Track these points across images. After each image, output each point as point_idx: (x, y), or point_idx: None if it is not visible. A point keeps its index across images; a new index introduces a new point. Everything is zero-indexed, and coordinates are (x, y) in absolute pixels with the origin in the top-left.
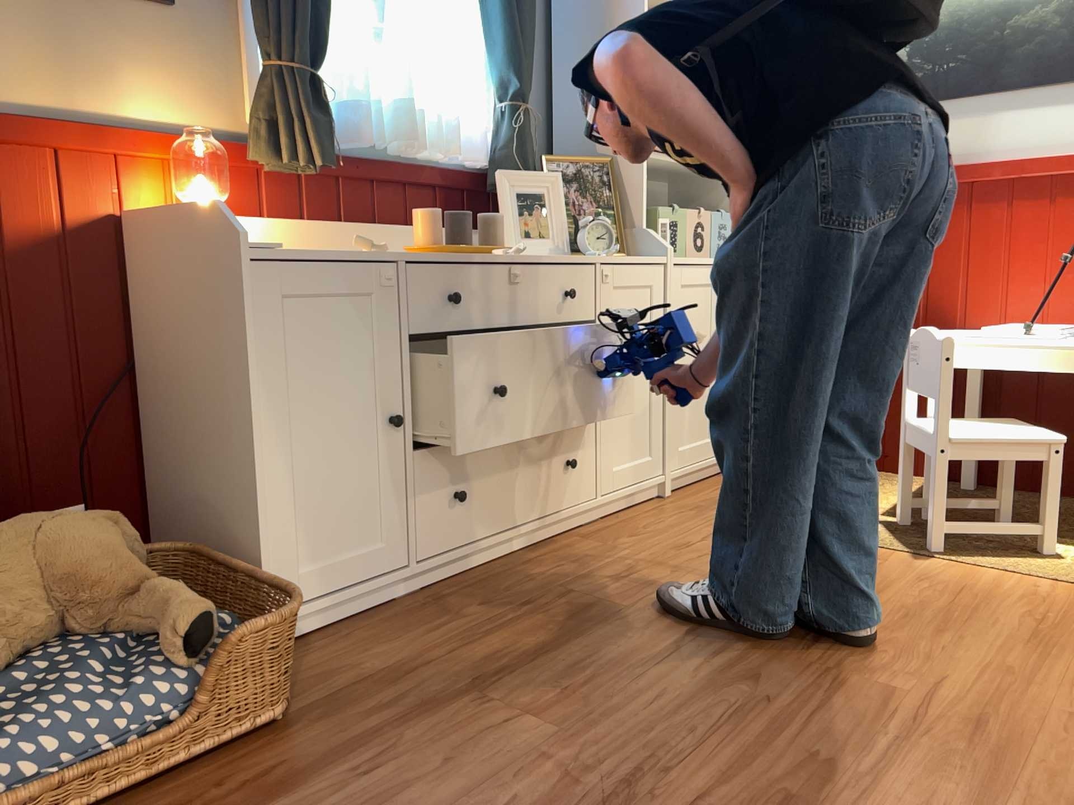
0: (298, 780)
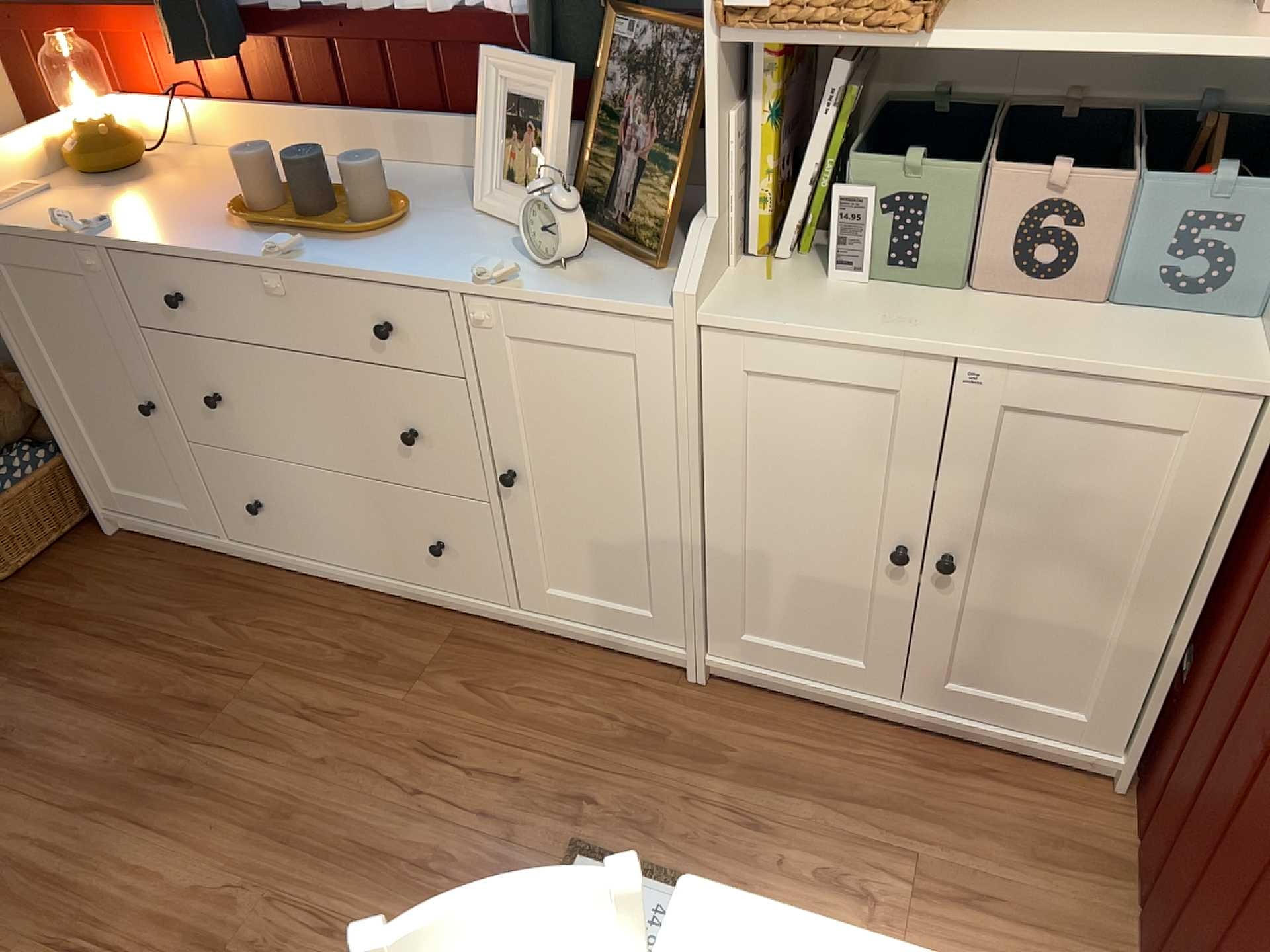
0: None
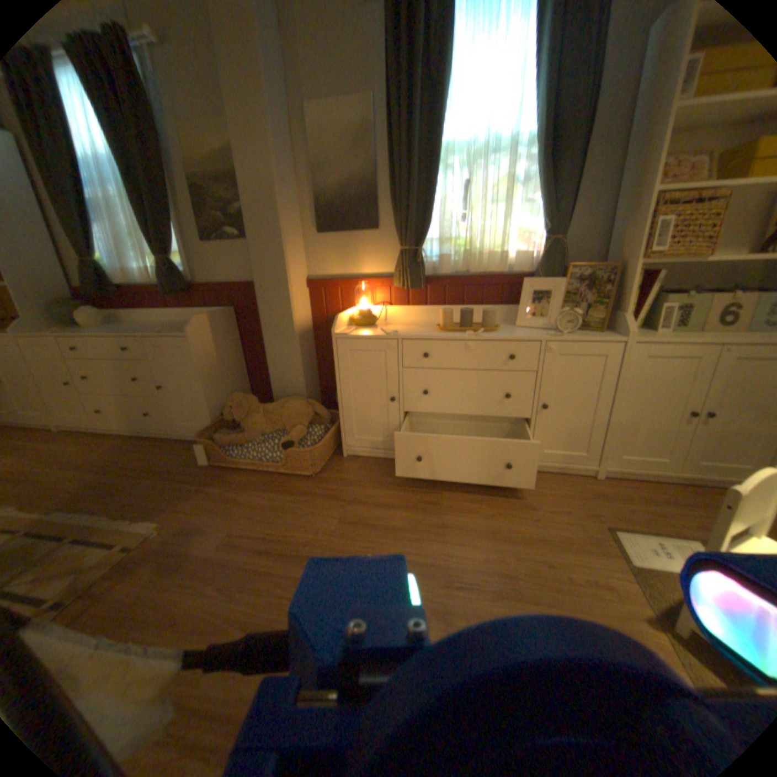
0: (289, 493)
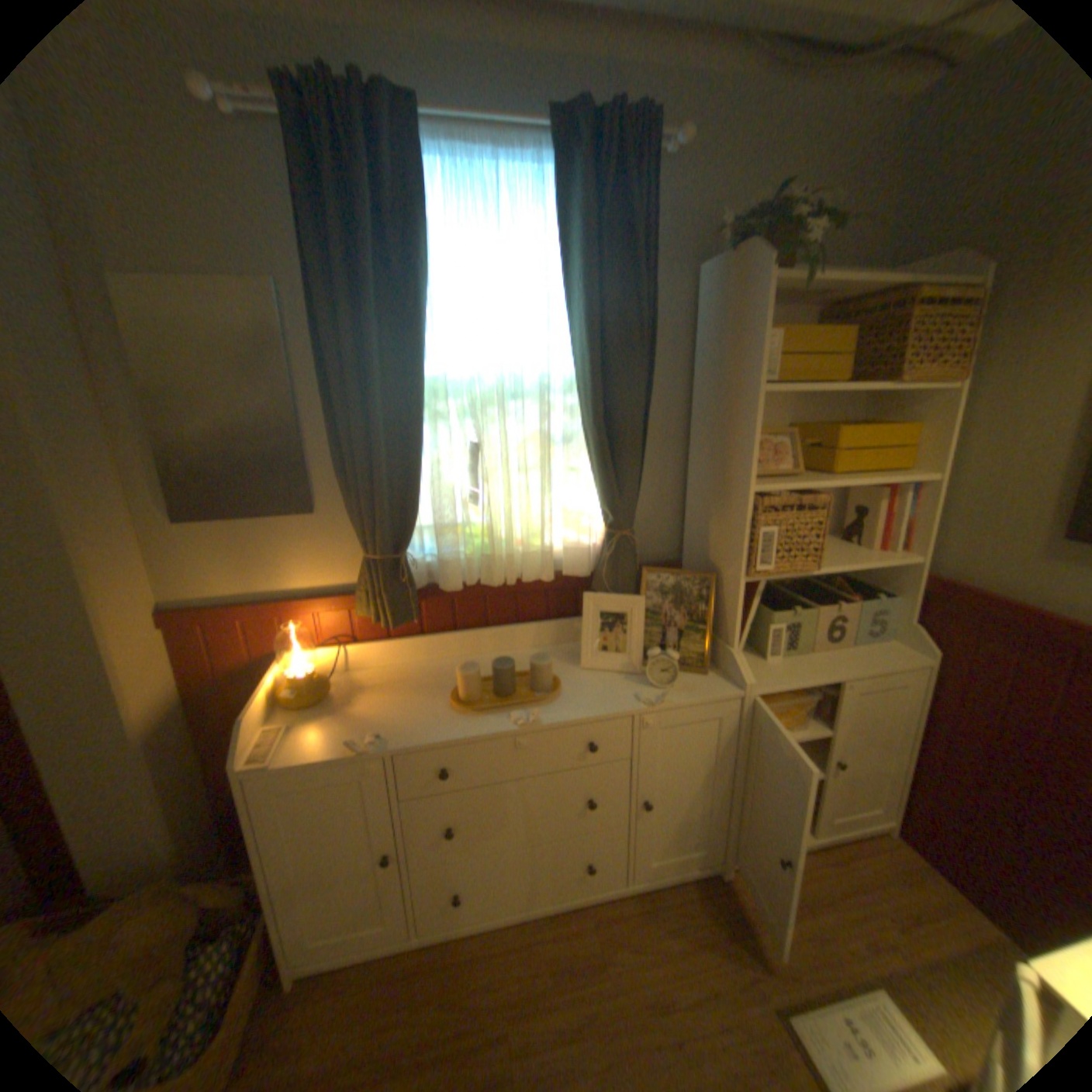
0: None
